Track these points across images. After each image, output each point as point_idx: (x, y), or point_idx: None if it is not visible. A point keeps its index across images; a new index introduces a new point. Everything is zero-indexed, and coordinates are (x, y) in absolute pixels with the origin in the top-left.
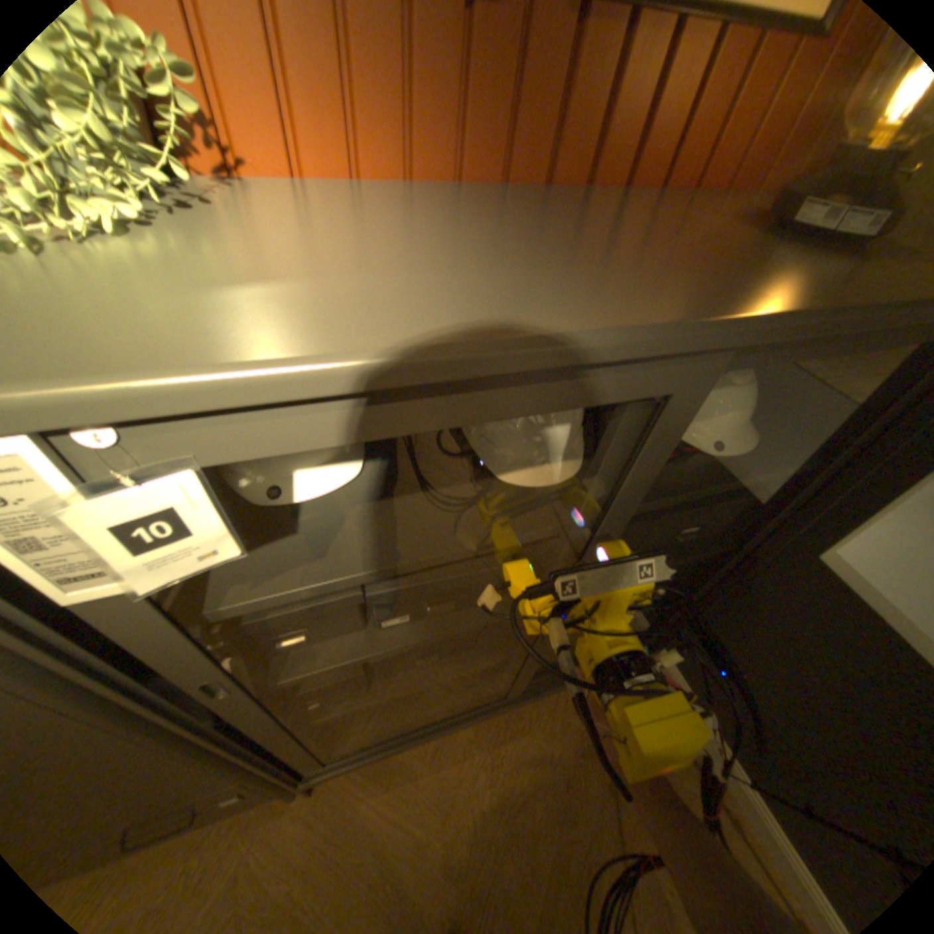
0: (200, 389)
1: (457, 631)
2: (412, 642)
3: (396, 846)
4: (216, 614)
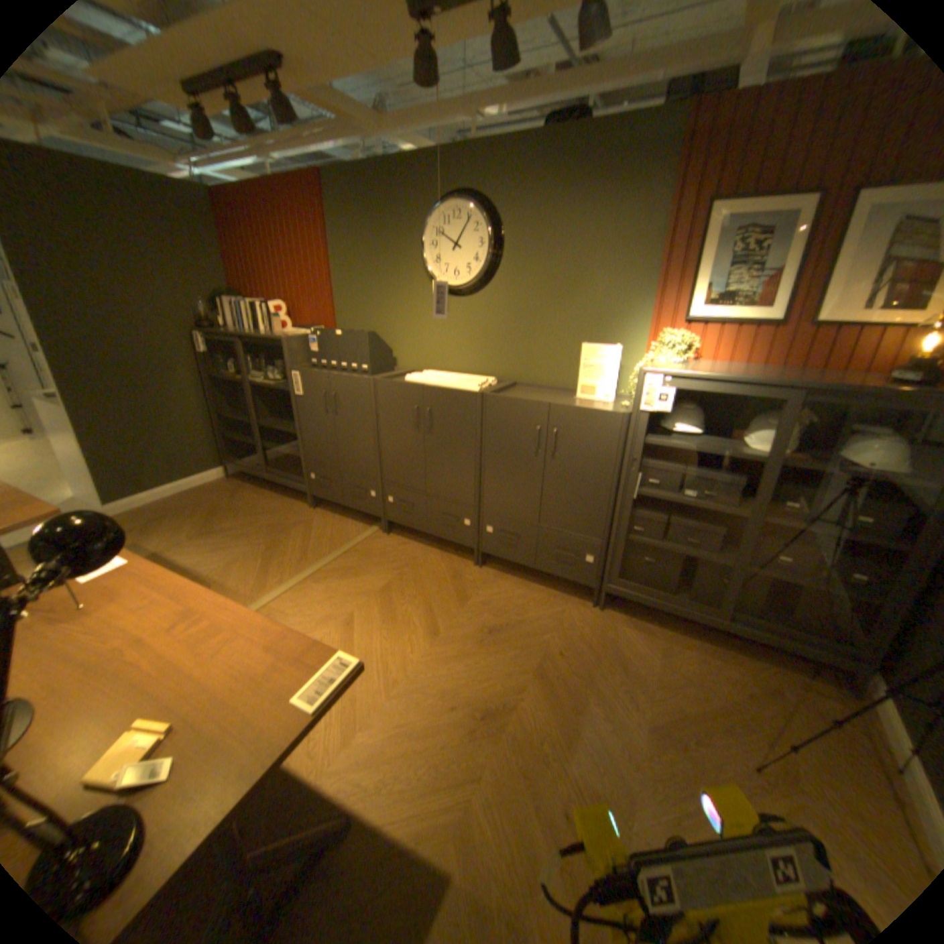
0: (693, 374)
1: (714, 509)
2: (695, 504)
3: (635, 649)
4: (654, 442)
